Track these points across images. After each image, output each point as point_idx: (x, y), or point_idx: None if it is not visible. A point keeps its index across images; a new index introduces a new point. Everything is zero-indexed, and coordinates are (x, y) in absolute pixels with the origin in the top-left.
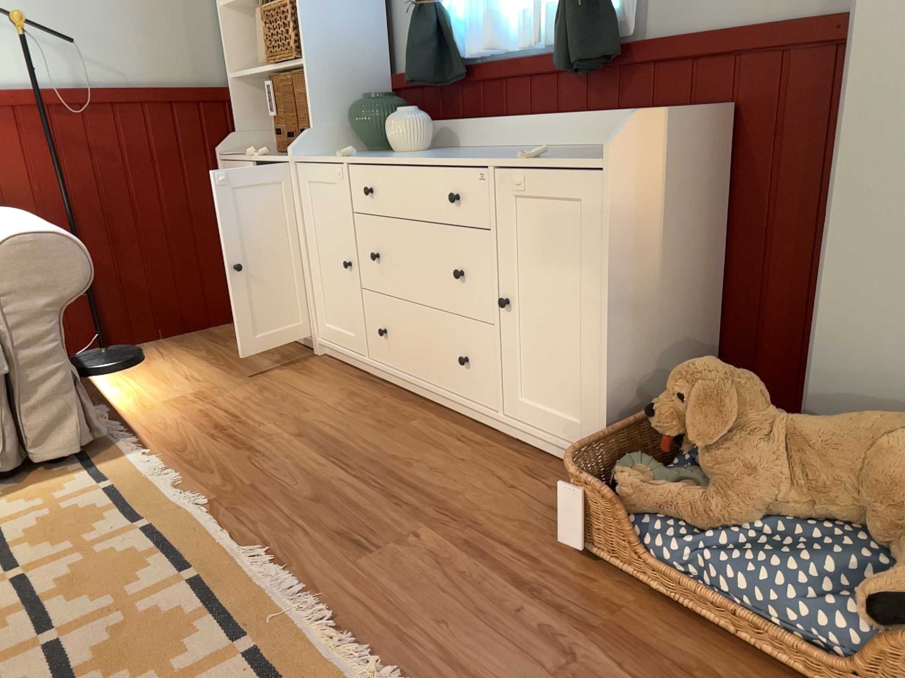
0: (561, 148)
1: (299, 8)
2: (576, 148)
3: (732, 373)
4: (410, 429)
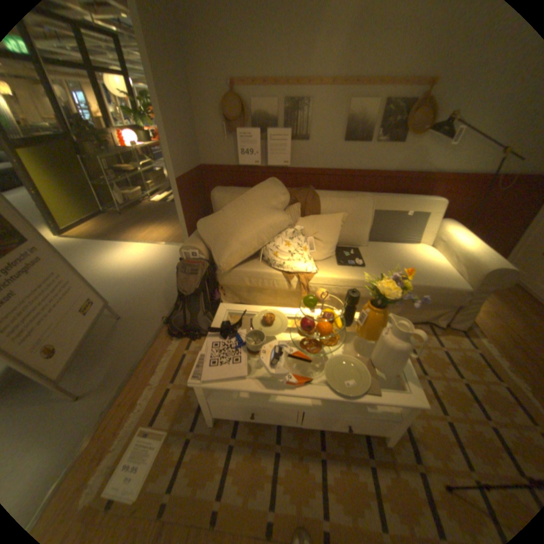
0: None
1: None
2: None
3: None
4: None
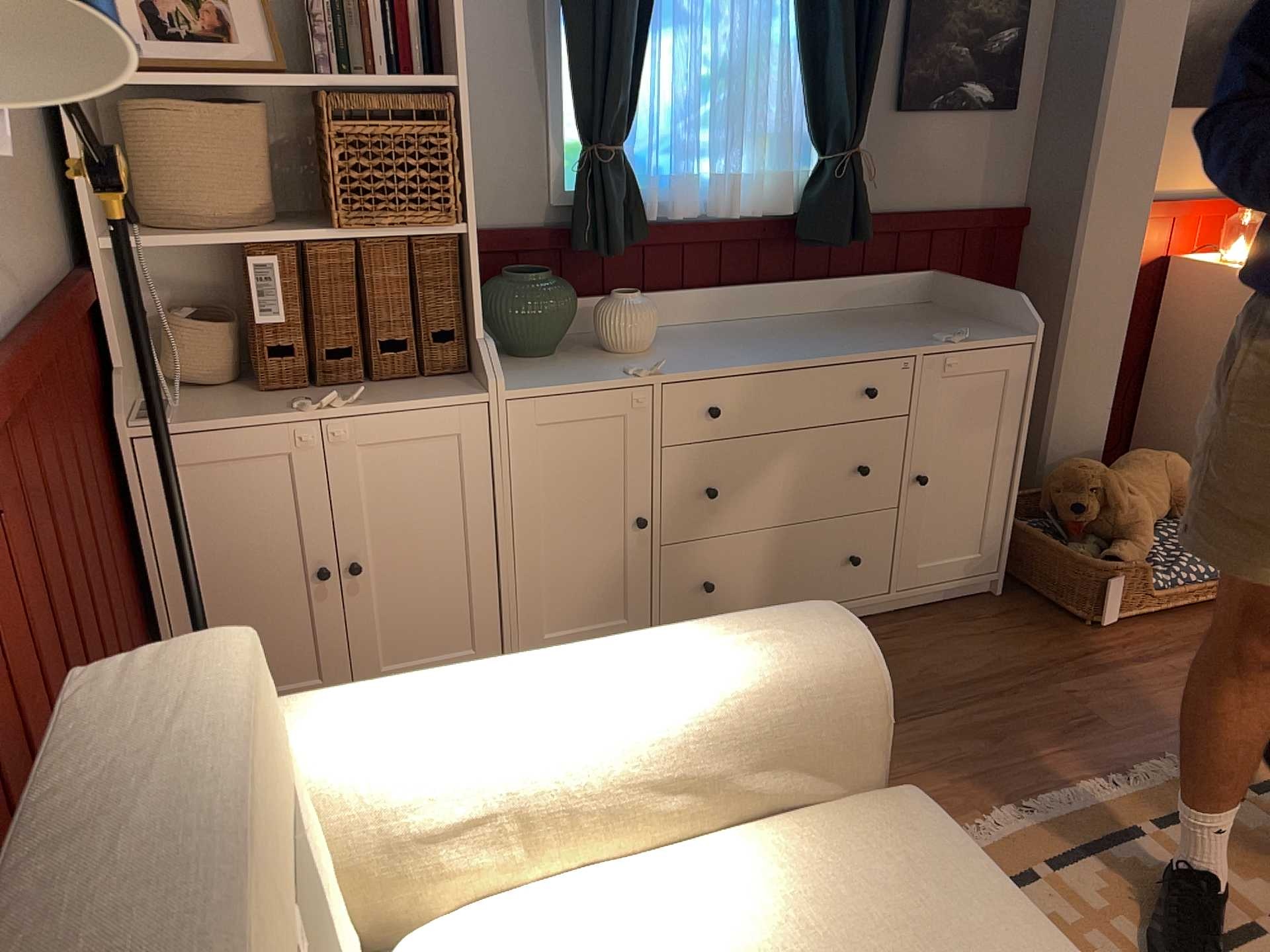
0: (803, 319)
1: (465, 139)
2: (819, 318)
3: (1094, 463)
4: None
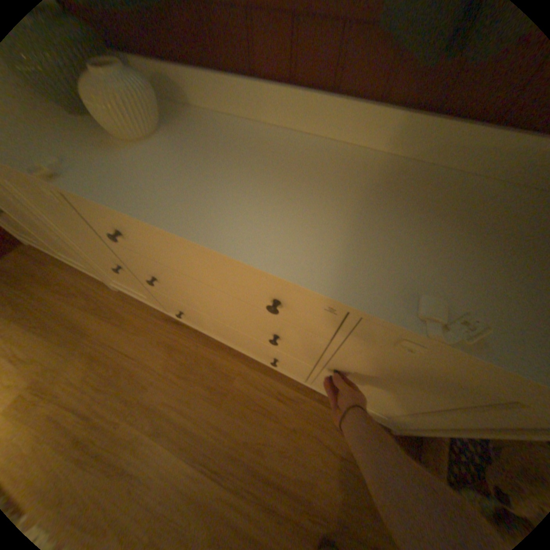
0: (359, 158)
1: None
2: (381, 163)
3: None
4: (237, 392)
